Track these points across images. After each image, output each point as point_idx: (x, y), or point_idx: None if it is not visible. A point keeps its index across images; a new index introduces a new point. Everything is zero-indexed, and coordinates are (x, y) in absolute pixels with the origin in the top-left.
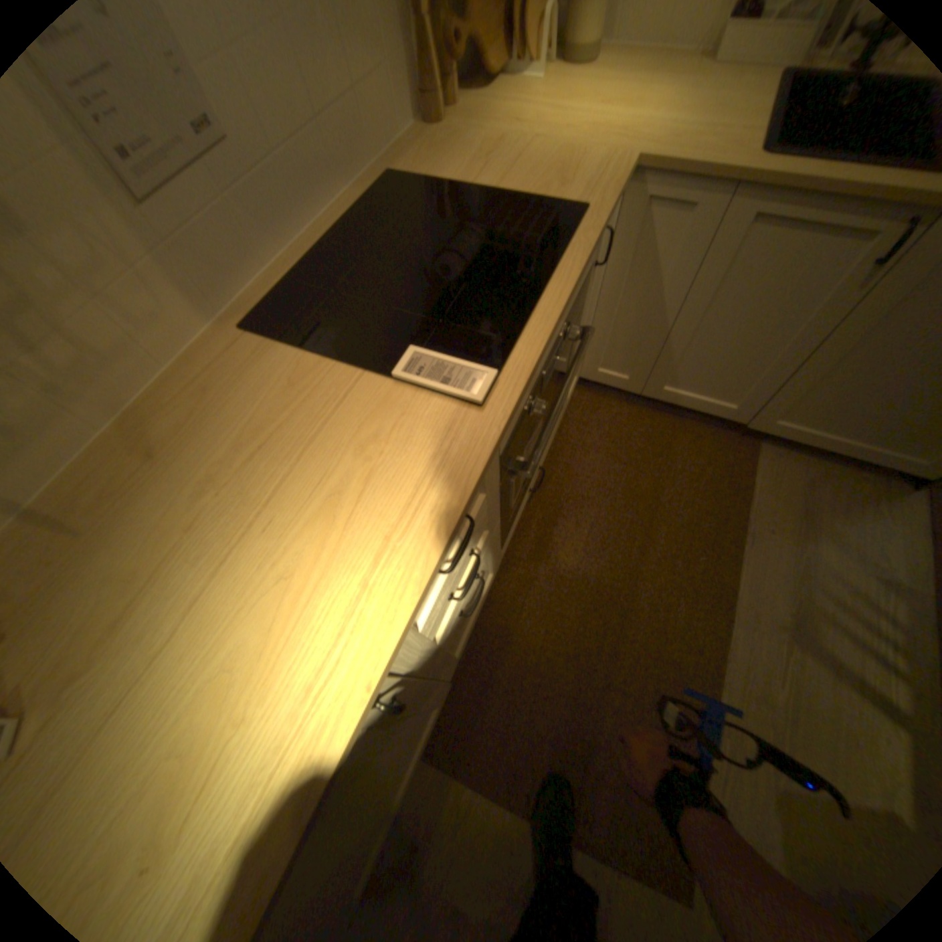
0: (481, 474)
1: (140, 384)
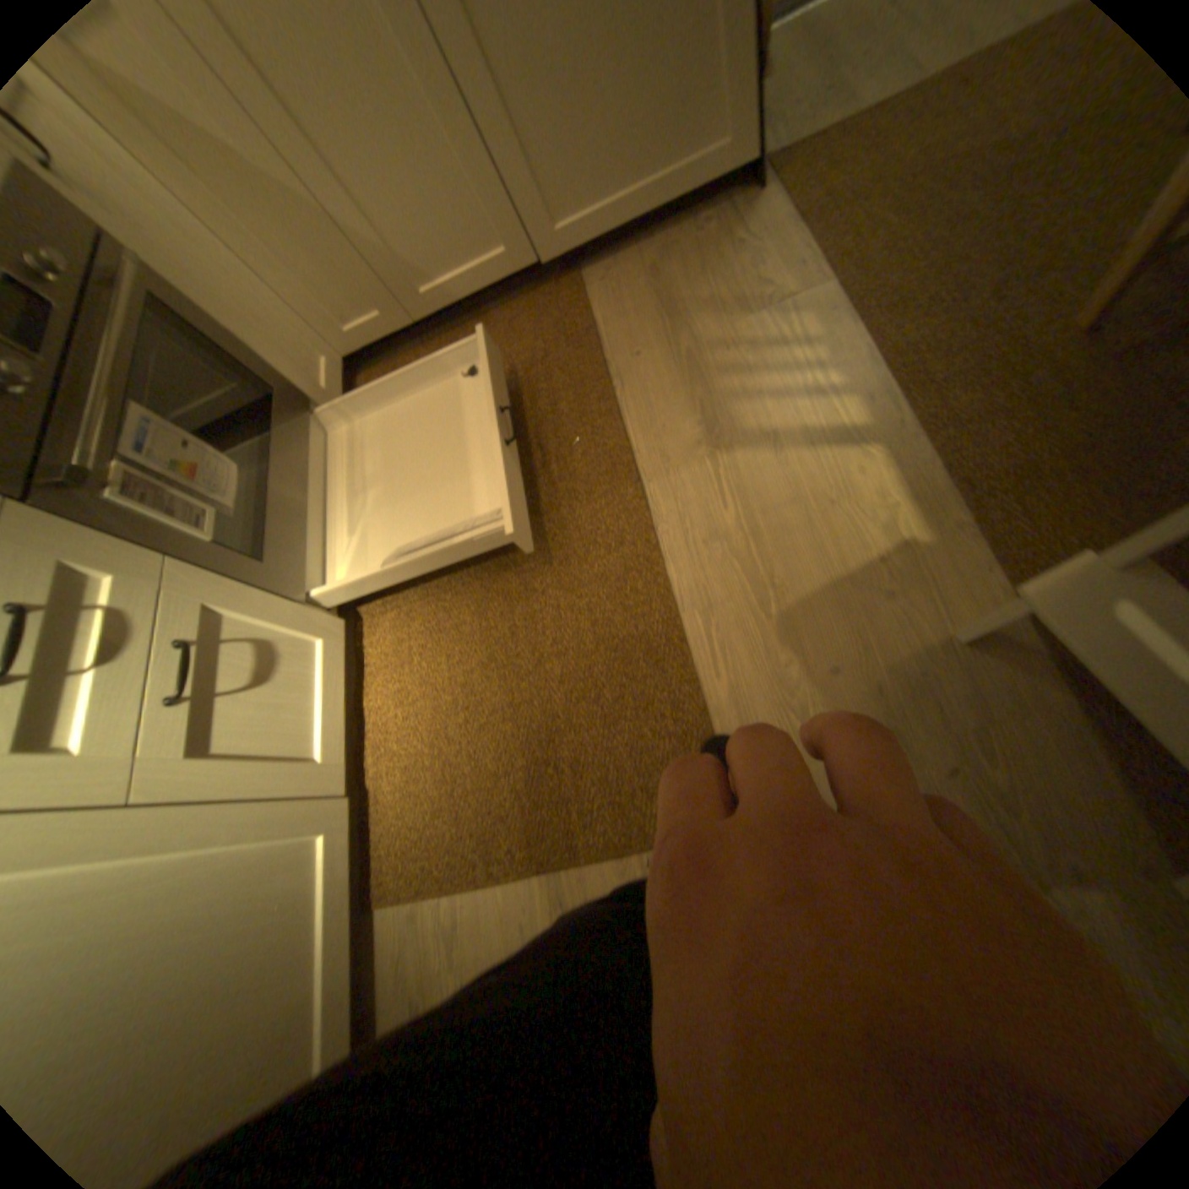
0: None
1: None
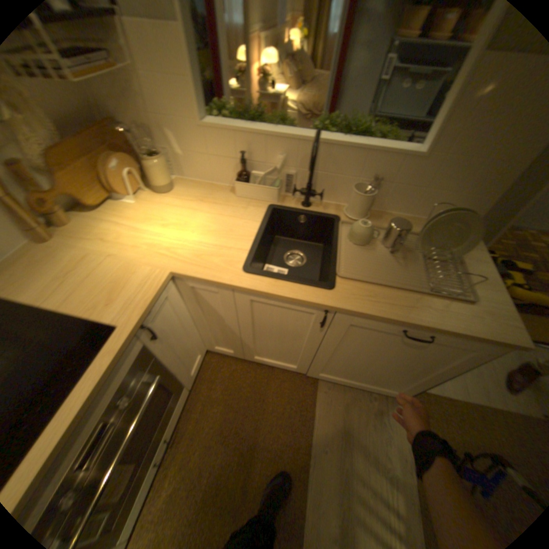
0: None
1: None
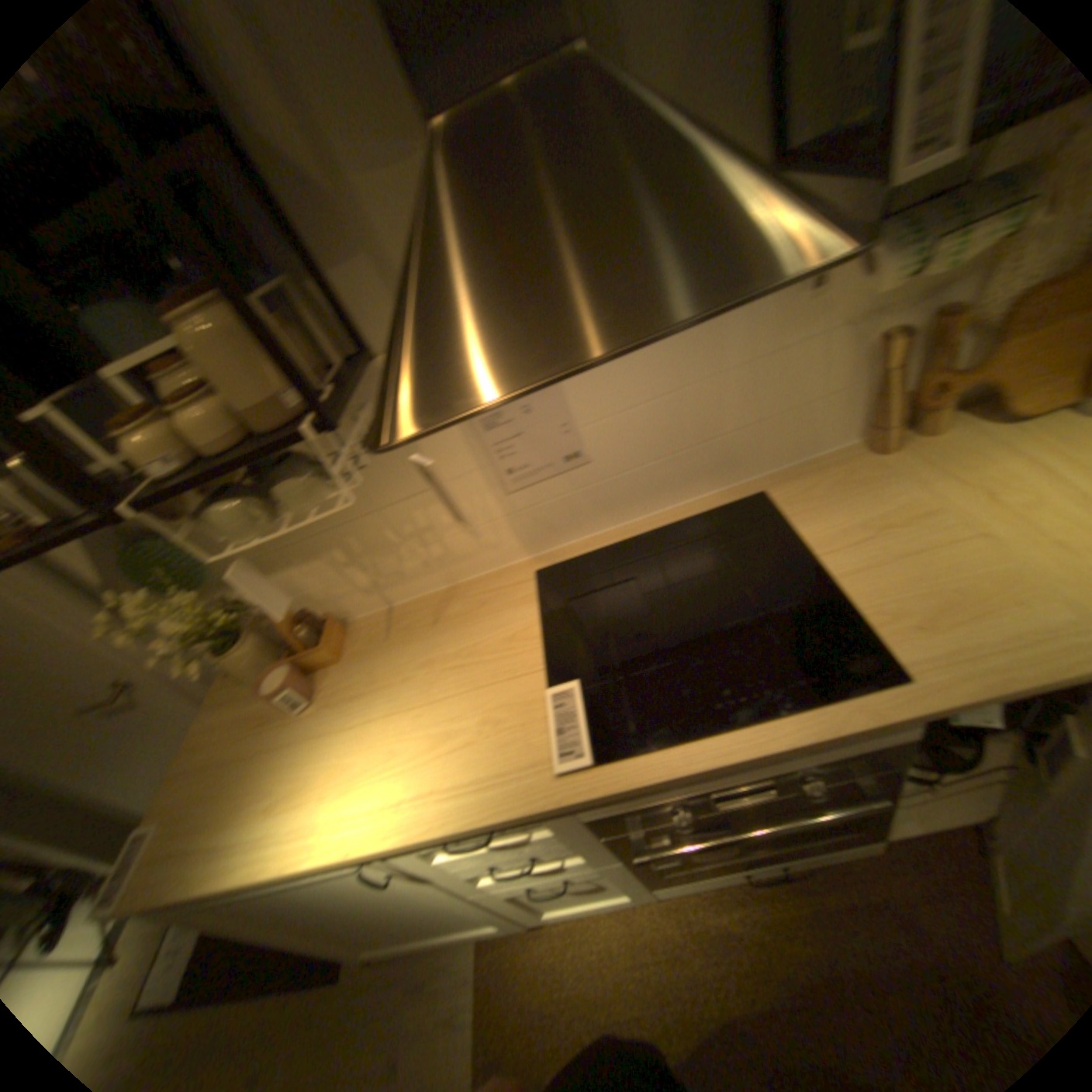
0: (503, 824)
1: (468, 578)
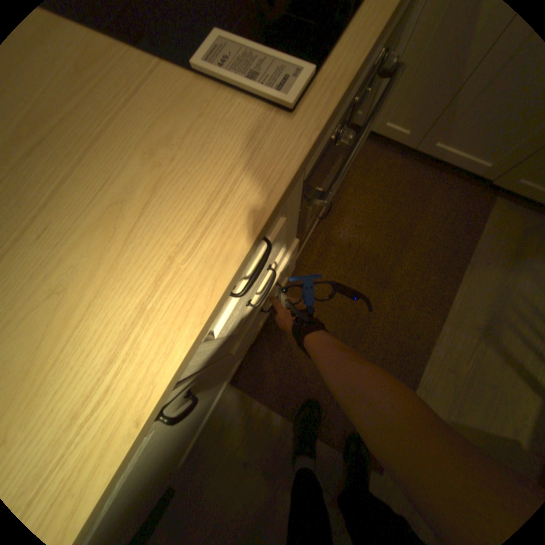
0: (283, 193)
1: None
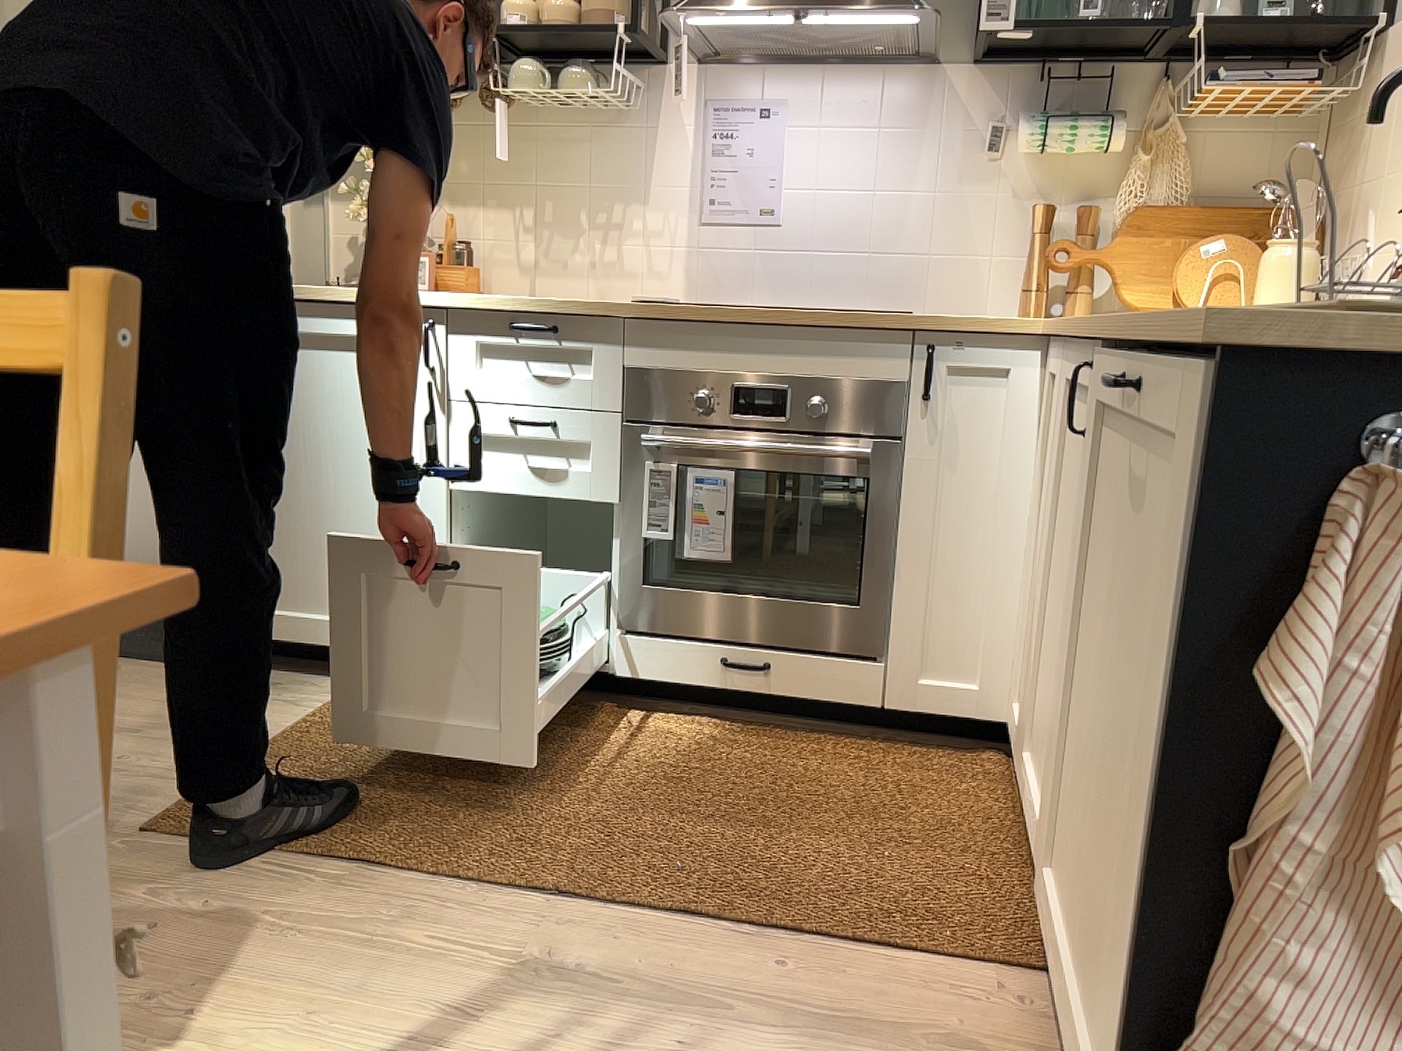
0: (578, 312)
1: (623, 301)
